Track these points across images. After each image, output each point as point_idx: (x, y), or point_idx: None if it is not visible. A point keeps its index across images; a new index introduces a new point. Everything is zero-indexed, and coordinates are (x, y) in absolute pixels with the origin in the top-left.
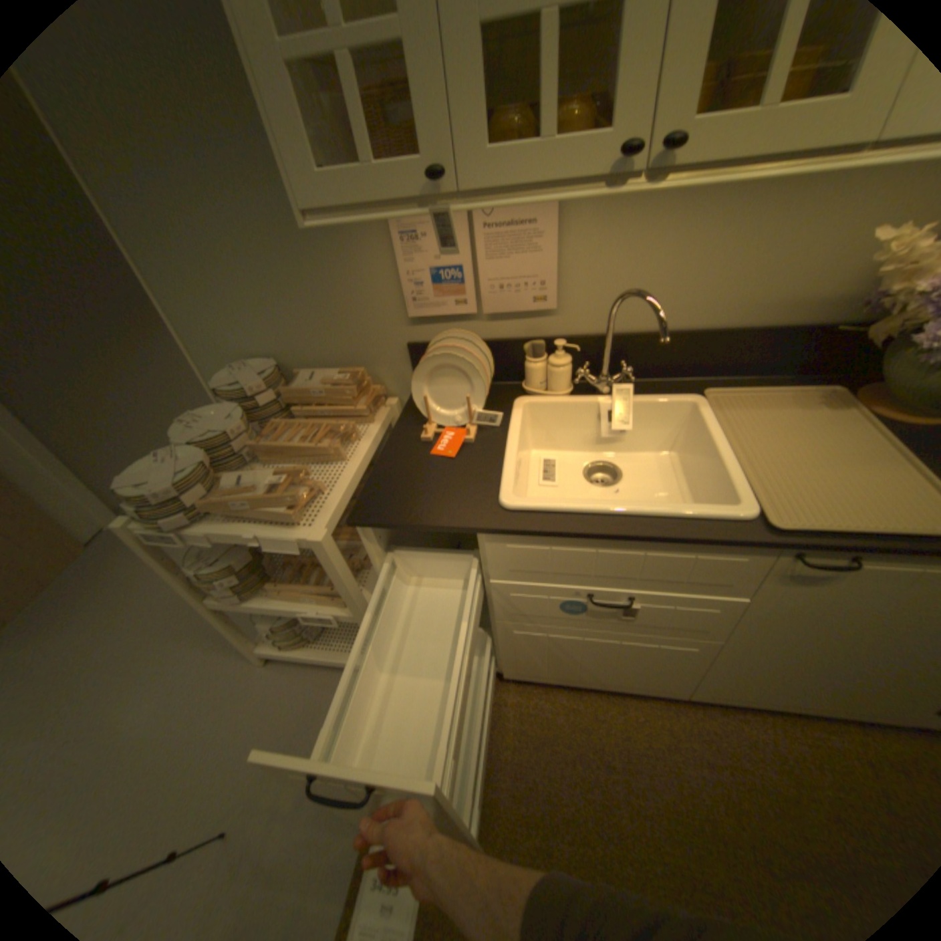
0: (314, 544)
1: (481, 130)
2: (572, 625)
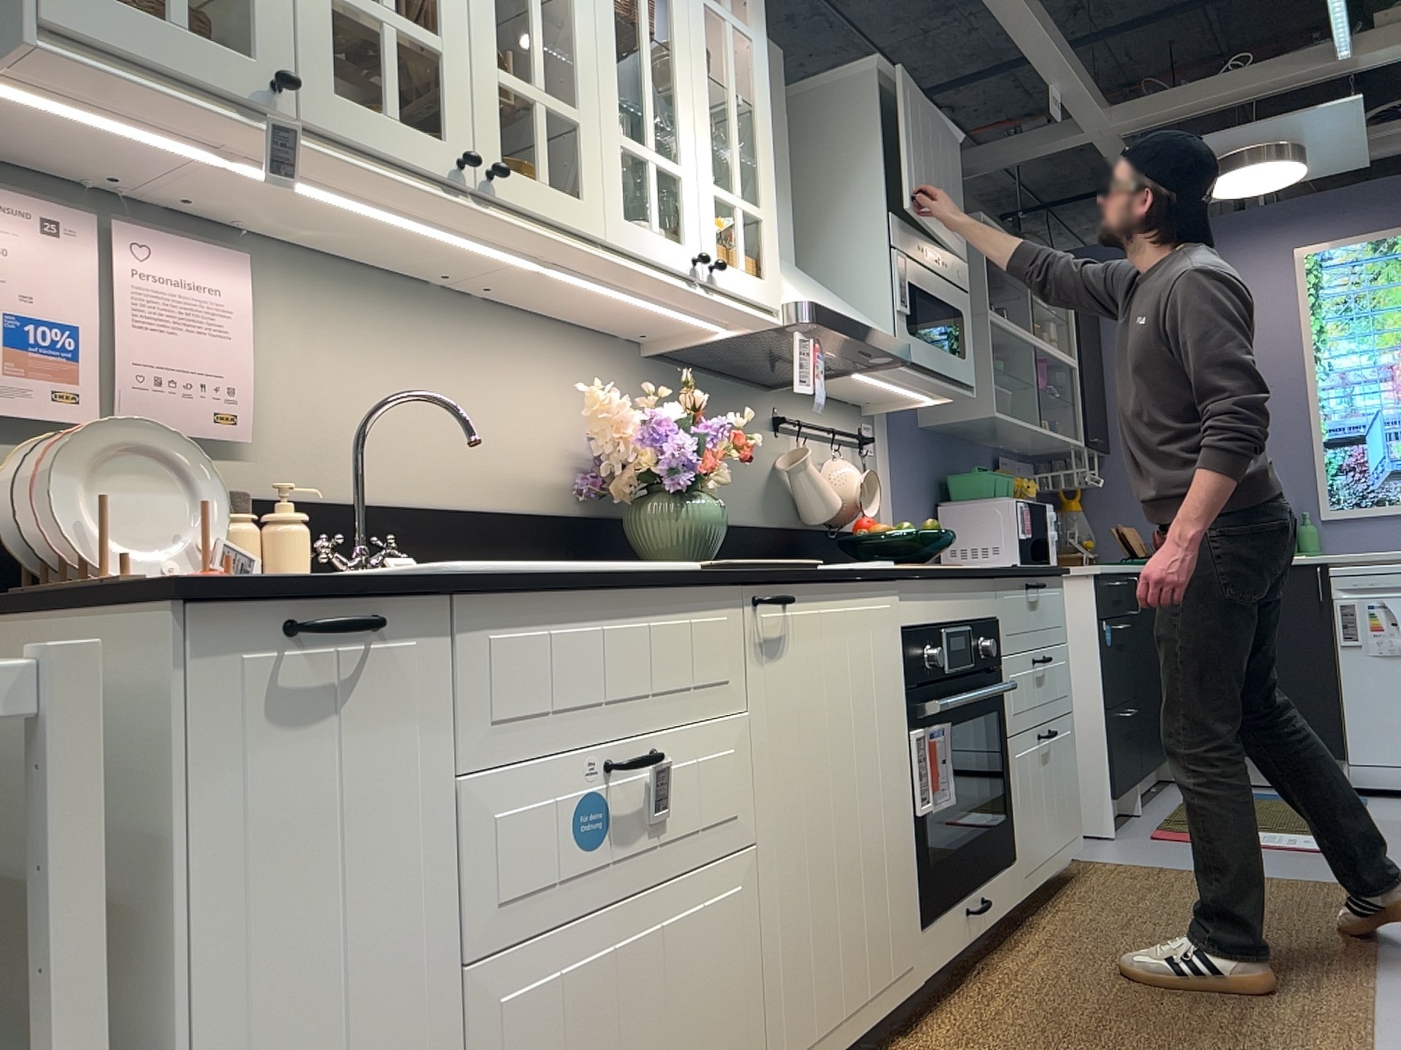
0: (53, 656)
1: (326, 75)
2: (588, 892)
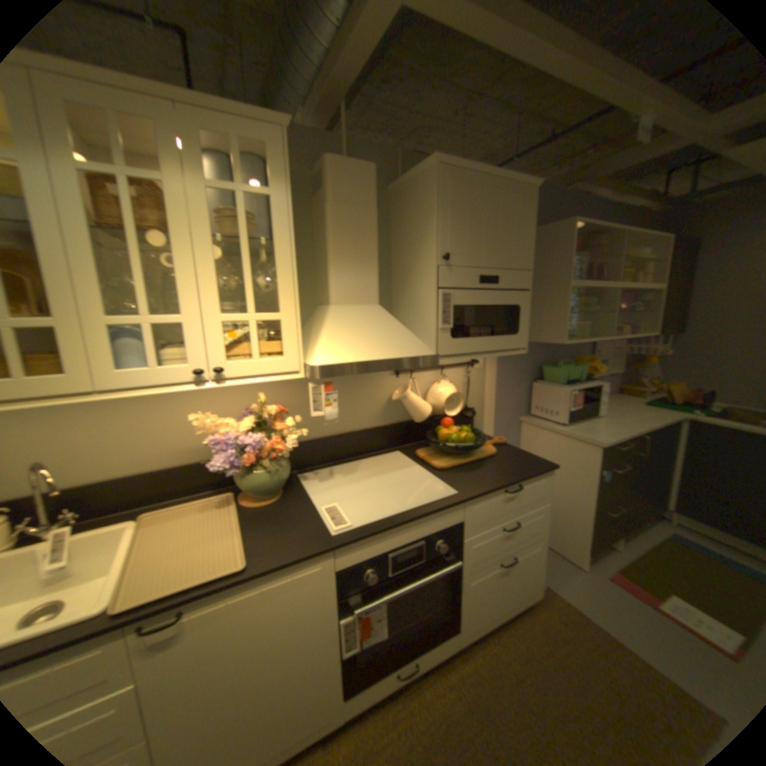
0: None
1: None
2: None
